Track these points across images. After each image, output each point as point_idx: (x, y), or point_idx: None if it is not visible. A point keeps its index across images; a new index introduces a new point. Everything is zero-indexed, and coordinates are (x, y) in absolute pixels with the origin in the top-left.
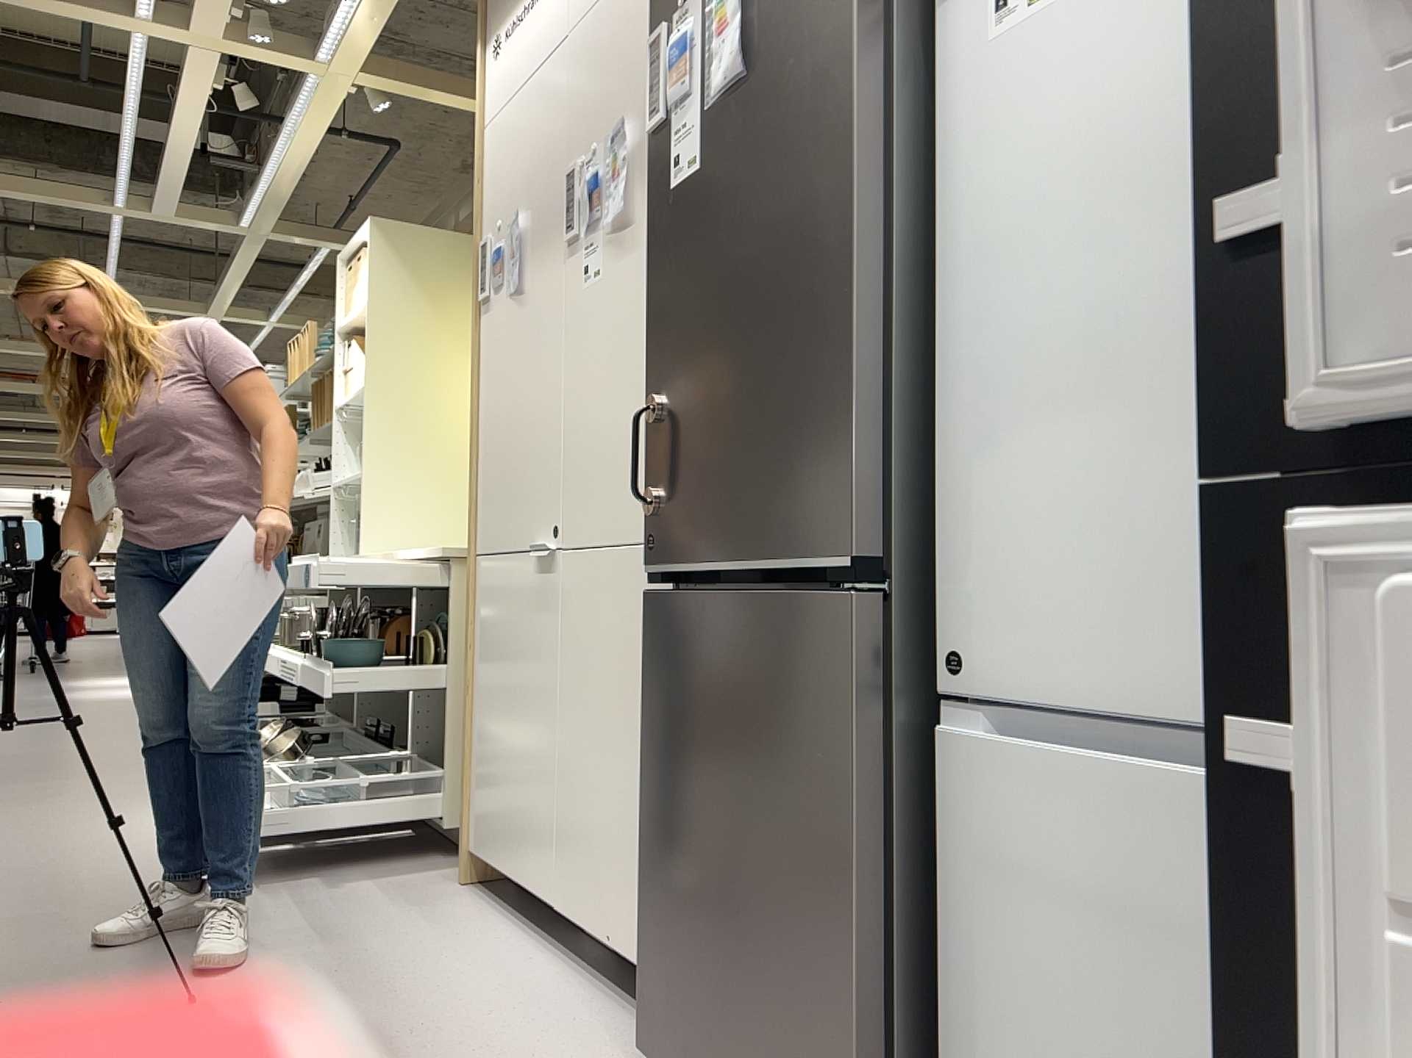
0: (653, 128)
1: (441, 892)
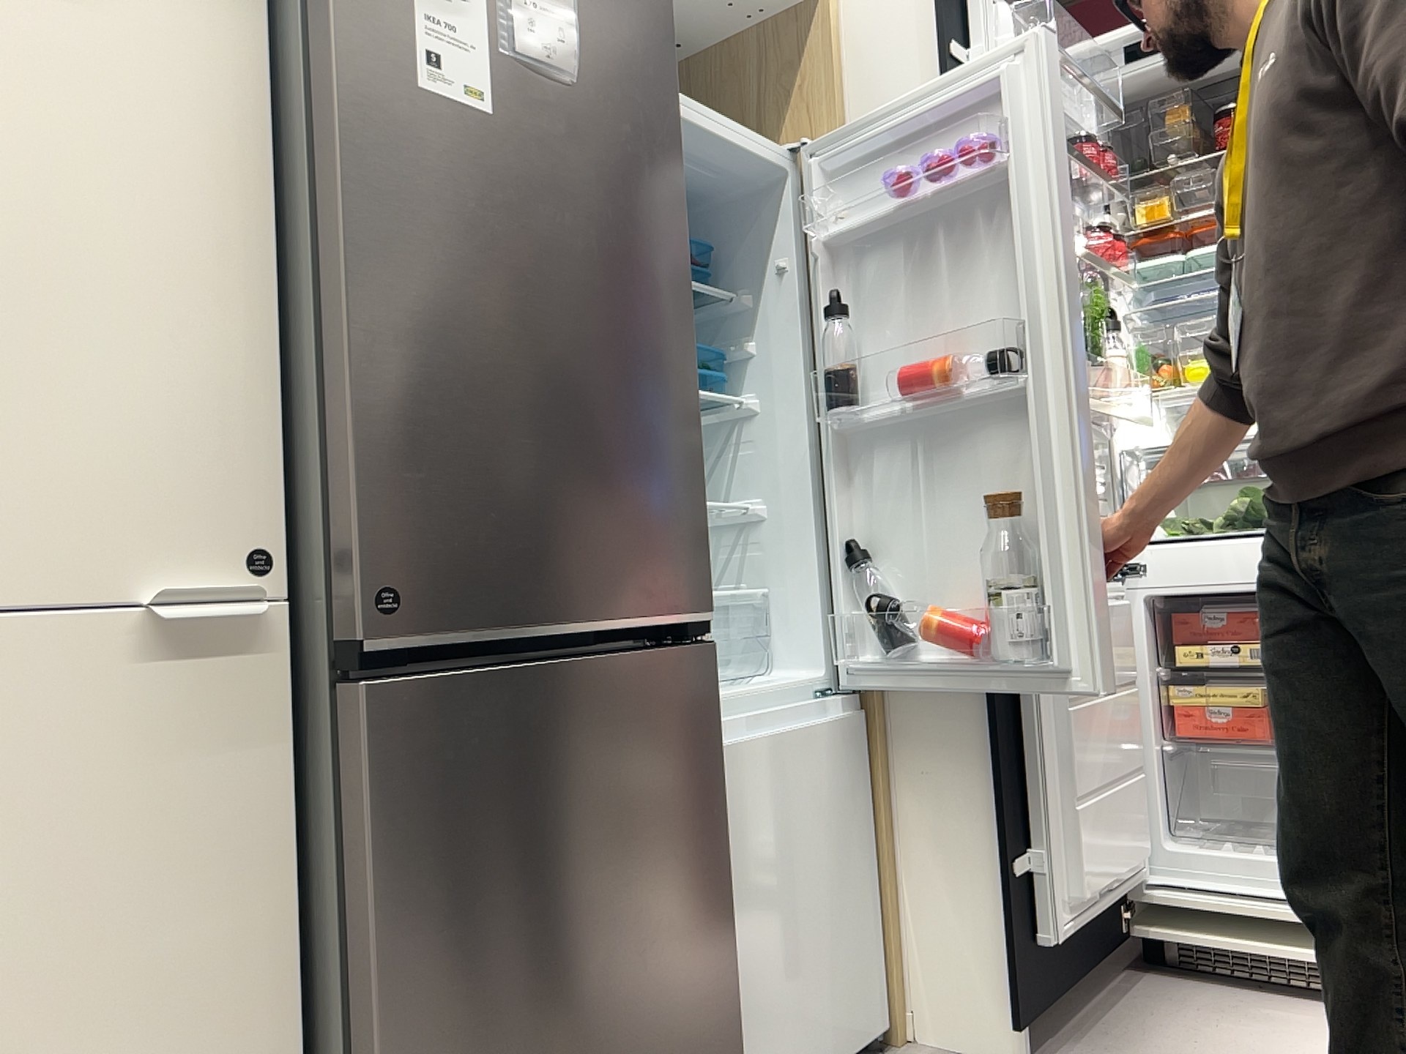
0: None
1: None
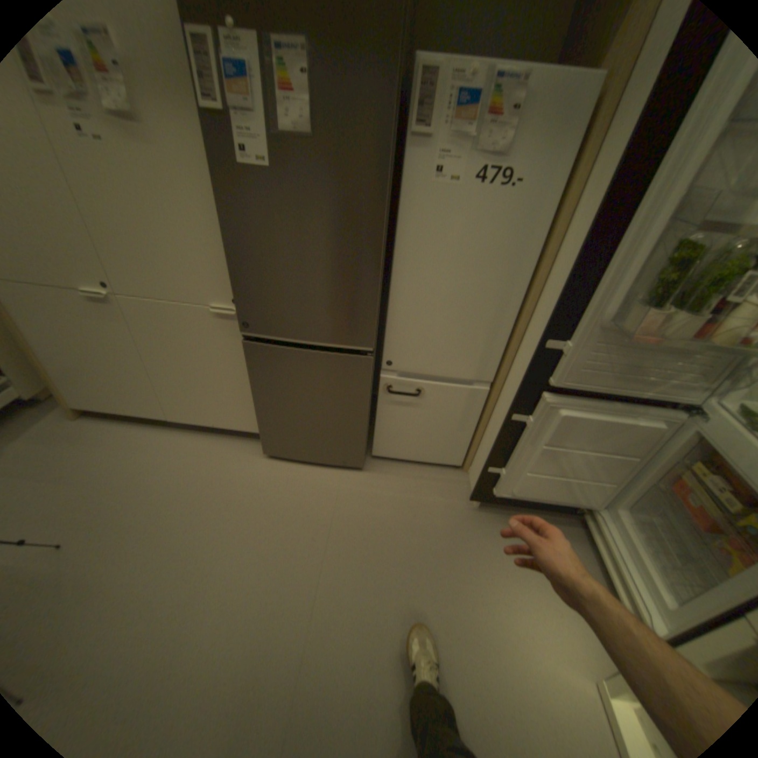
0: (208, 107)
1: (71, 429)
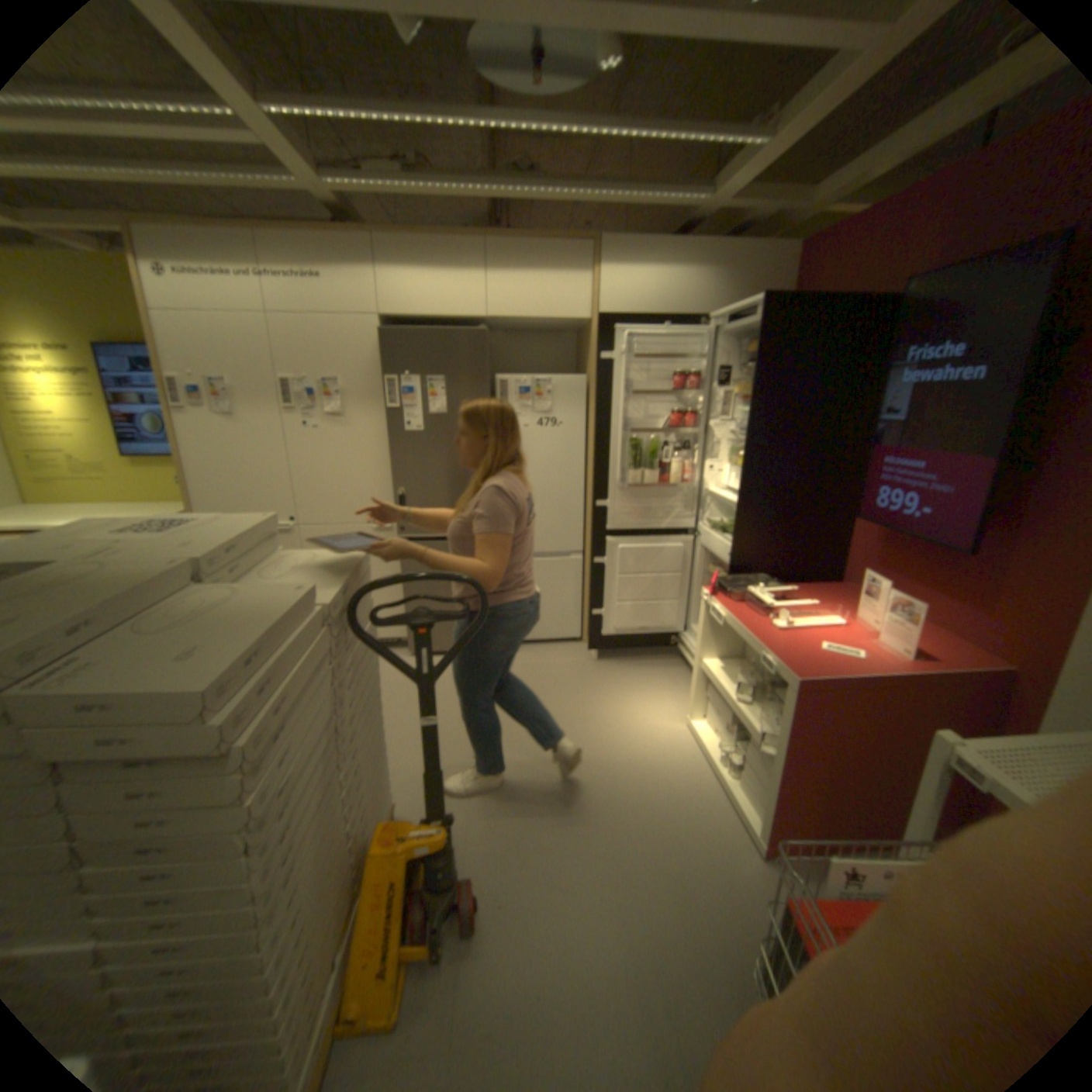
0: (393, 407)
1: None
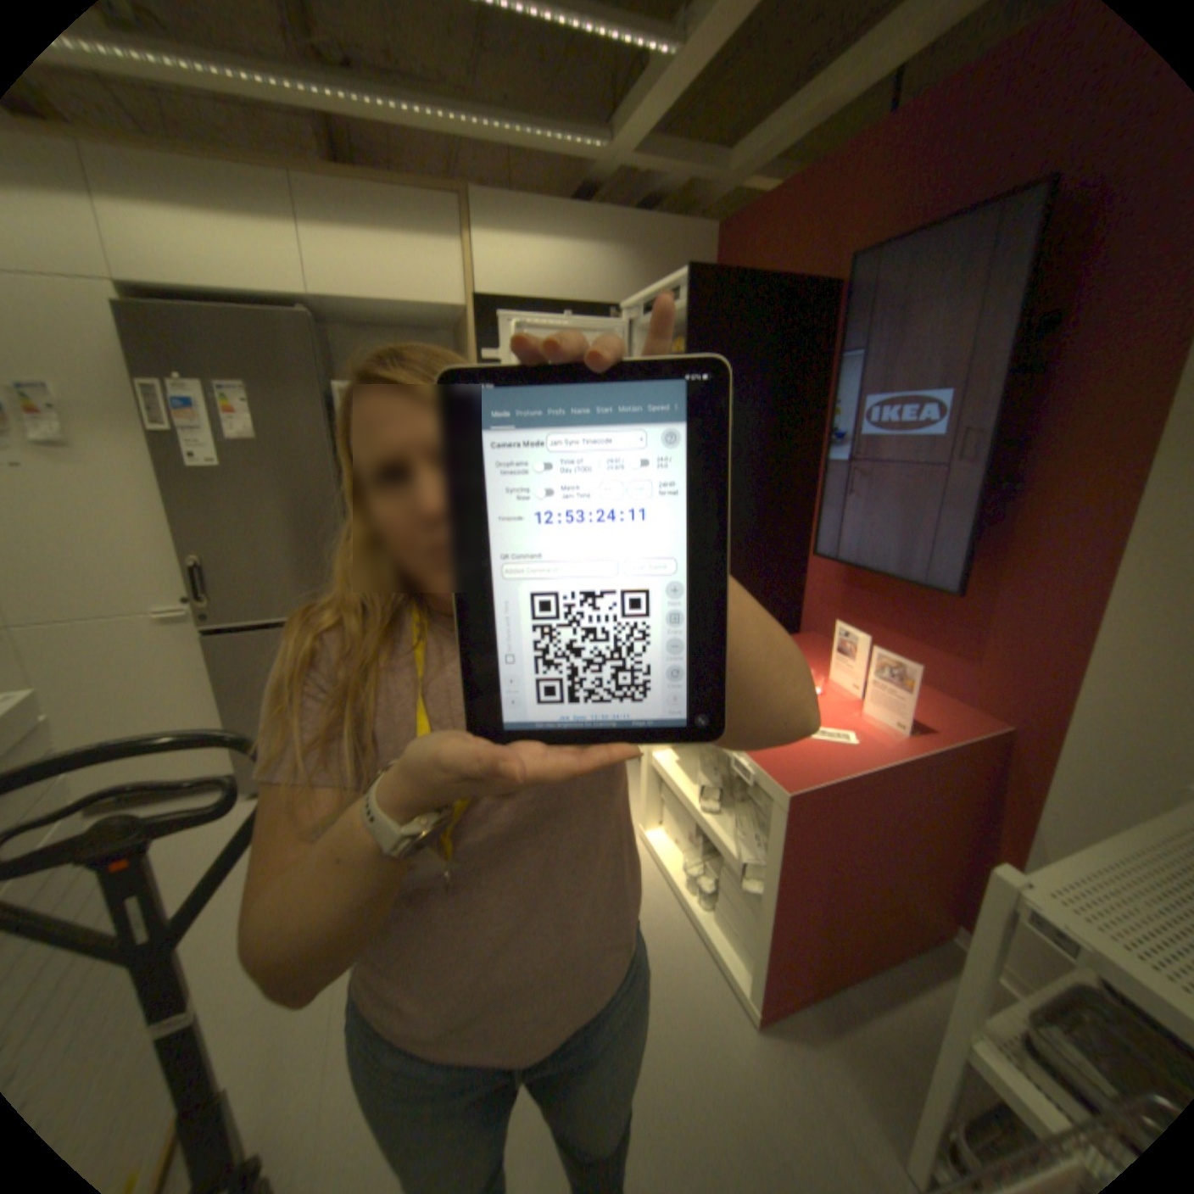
0: (154, 429)
1: None
